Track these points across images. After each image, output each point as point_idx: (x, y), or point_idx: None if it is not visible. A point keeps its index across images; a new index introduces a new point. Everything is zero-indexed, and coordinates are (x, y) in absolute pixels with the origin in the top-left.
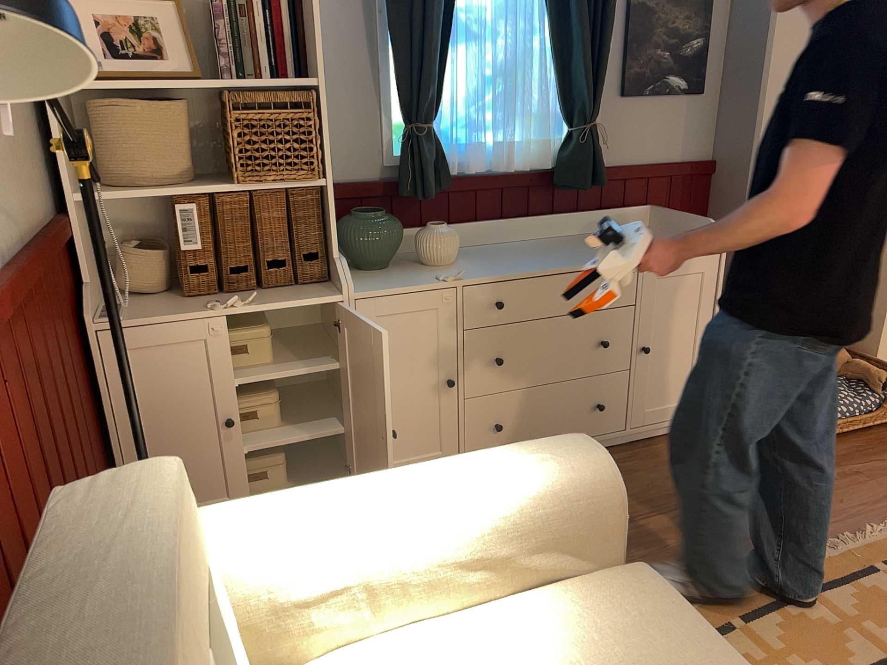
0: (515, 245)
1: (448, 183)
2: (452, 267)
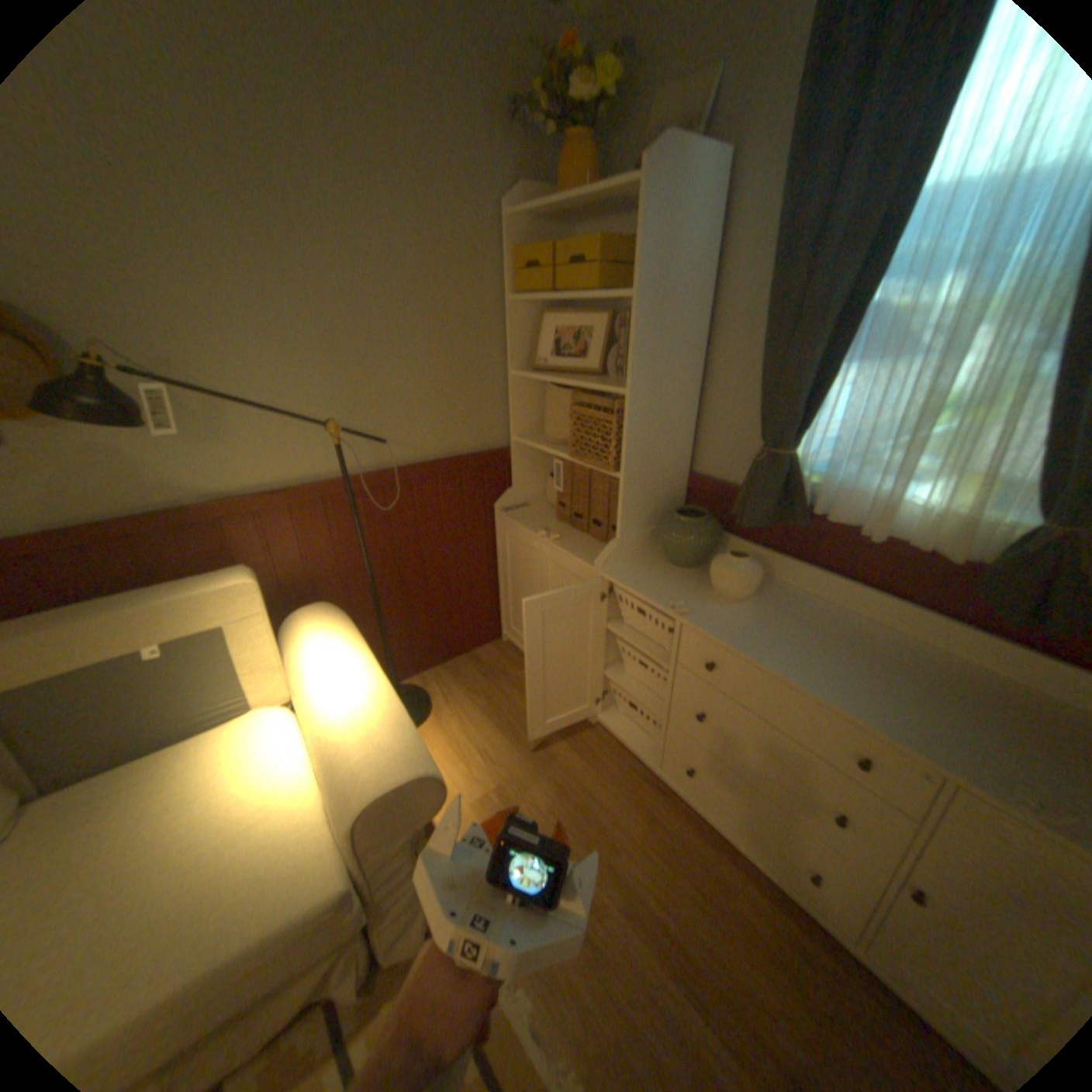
0: (871, 630)
1: (808, 520)
2: (722, 603)
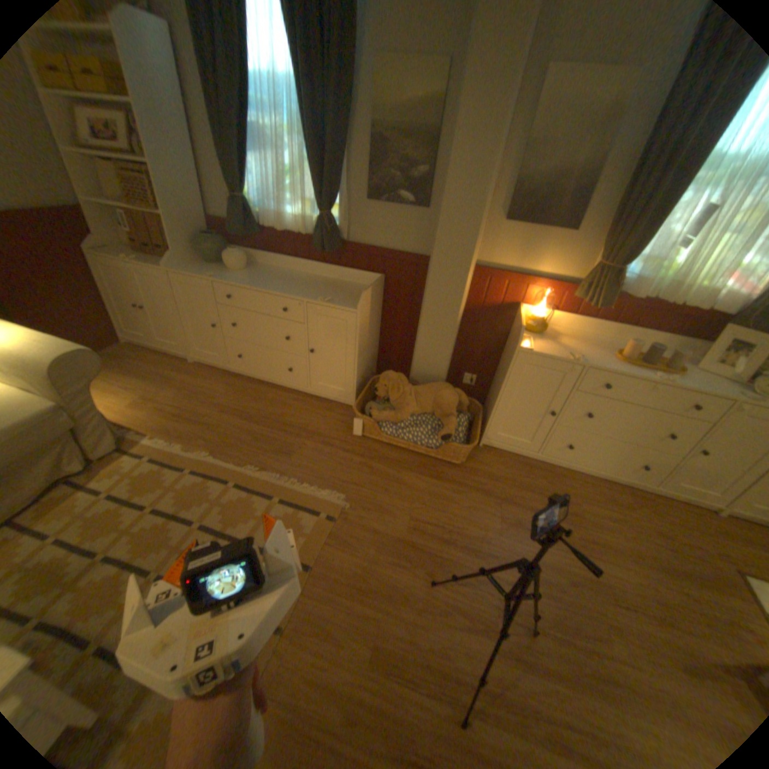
0: (291, 273)
1: (259, 230)
2: (230, 272)
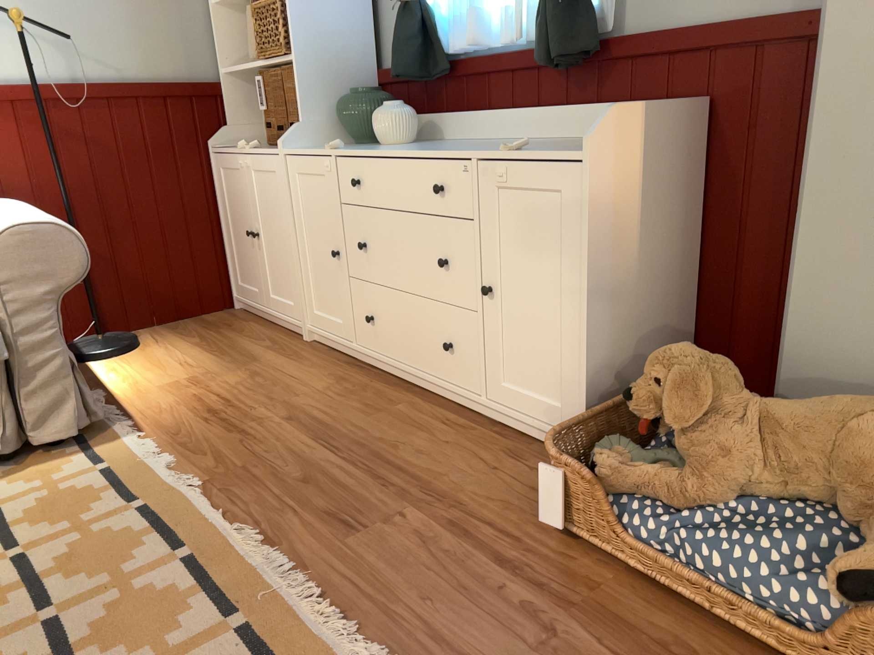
0: (493, 141)
1: (445, 67)
2: (376, 147)
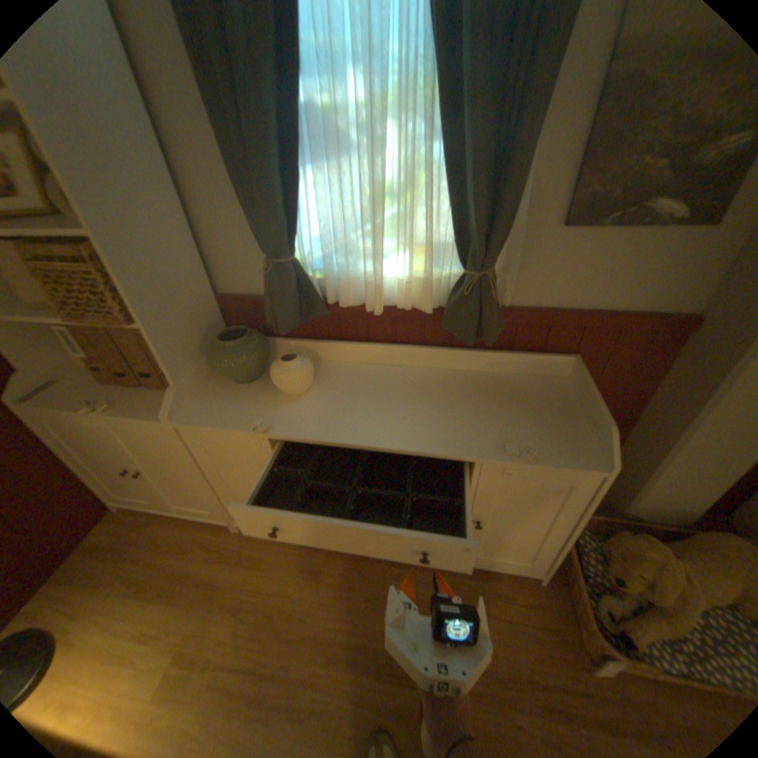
0: (395, 373)
1: (327, 310)
2: (293, 401)
